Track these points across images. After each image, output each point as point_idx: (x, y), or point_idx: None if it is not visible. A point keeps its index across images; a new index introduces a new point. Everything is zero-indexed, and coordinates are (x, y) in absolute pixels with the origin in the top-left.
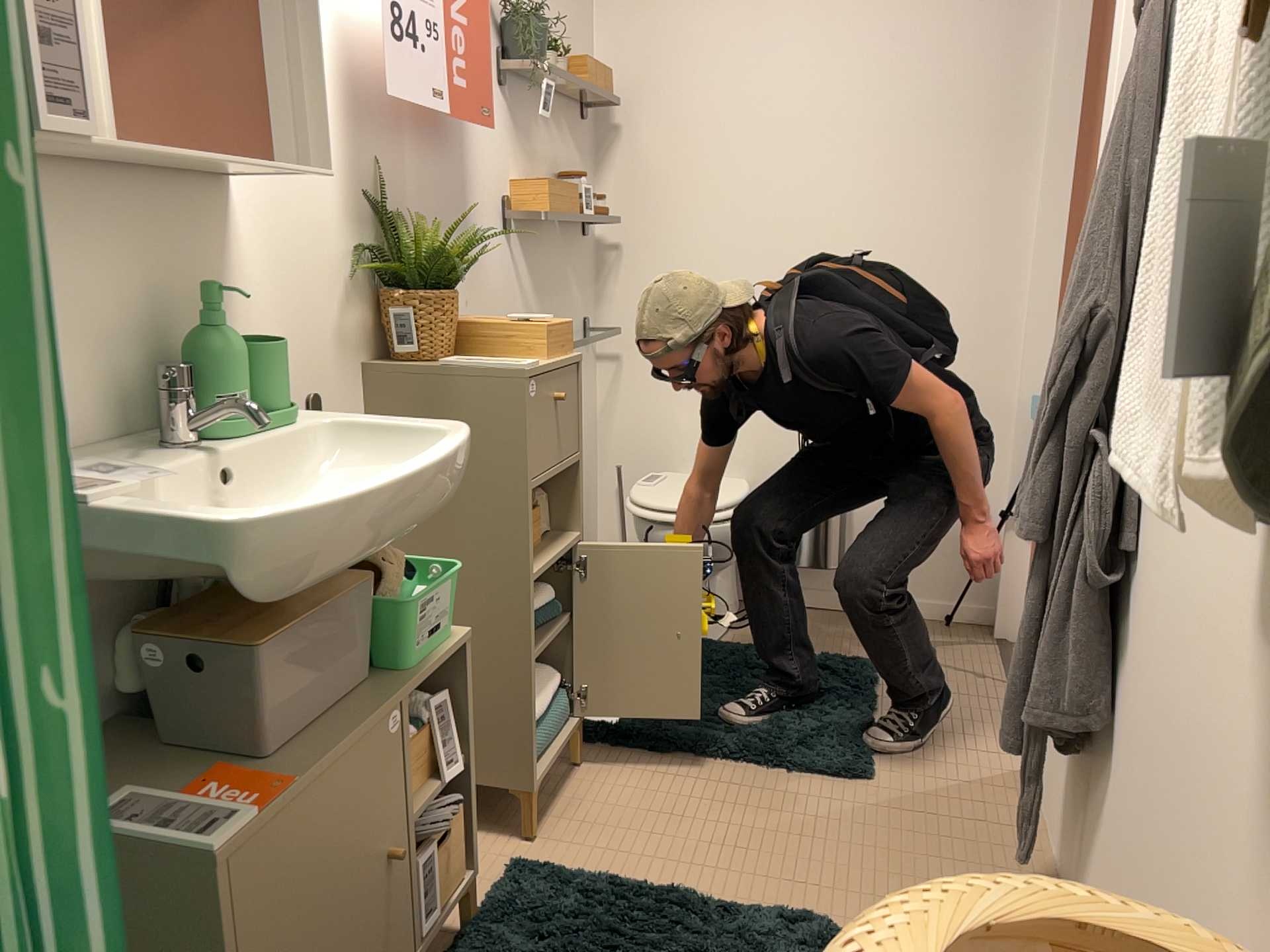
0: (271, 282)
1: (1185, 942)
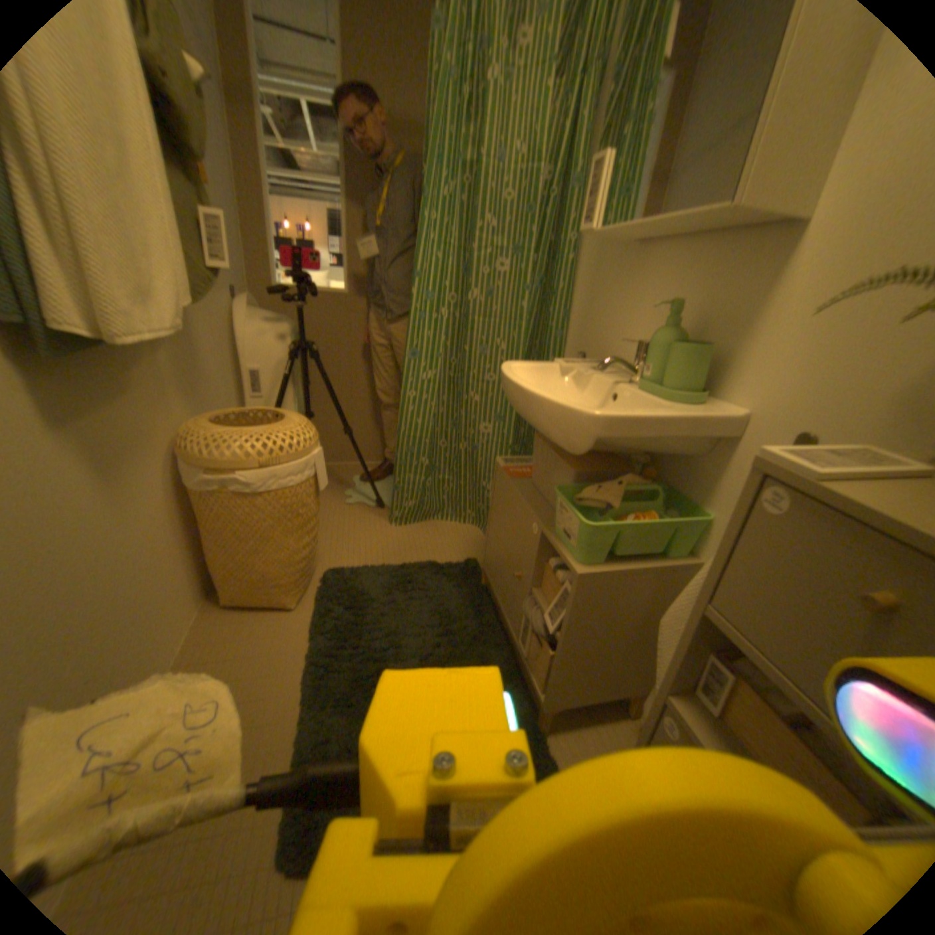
0: (808, 317)
1: (213, 426)
